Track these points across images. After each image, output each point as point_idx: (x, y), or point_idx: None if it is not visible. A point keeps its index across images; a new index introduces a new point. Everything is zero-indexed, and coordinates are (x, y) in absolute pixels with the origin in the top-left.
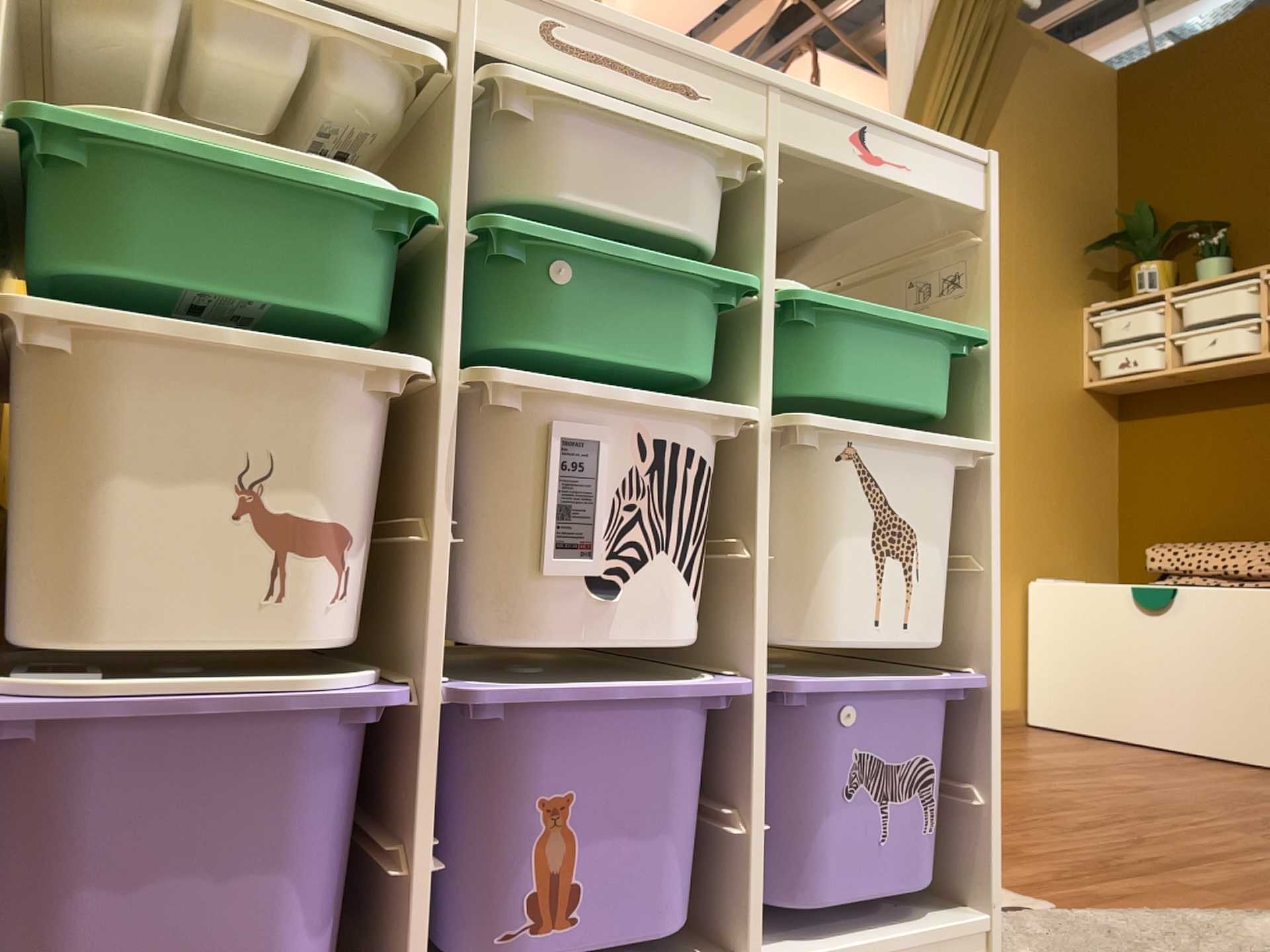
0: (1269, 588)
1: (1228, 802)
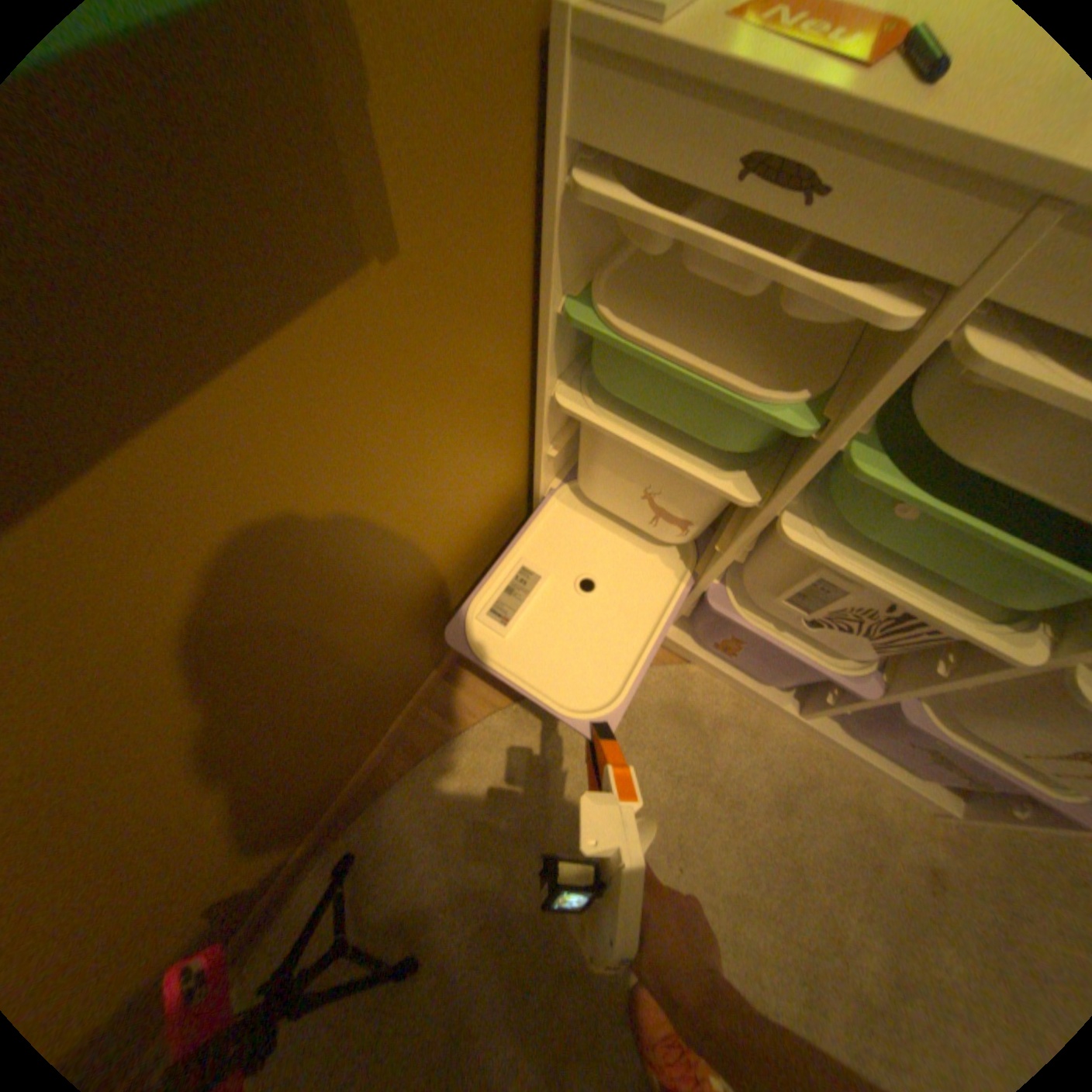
0: None
1: None
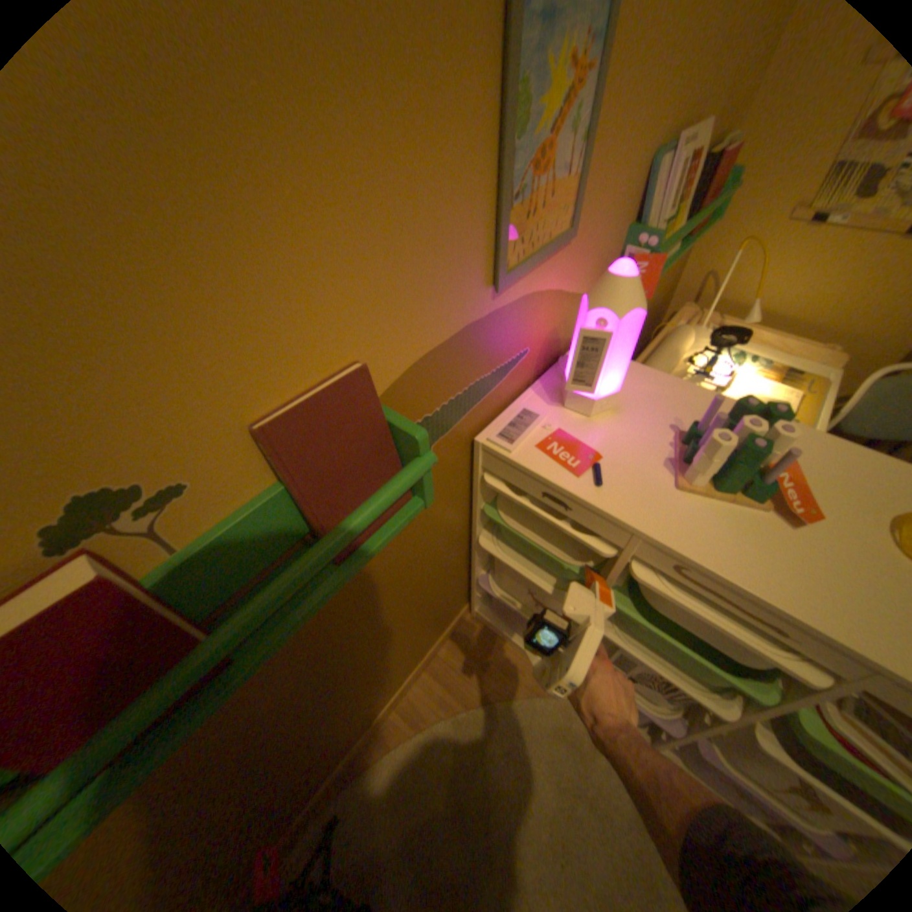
0: None
1: None
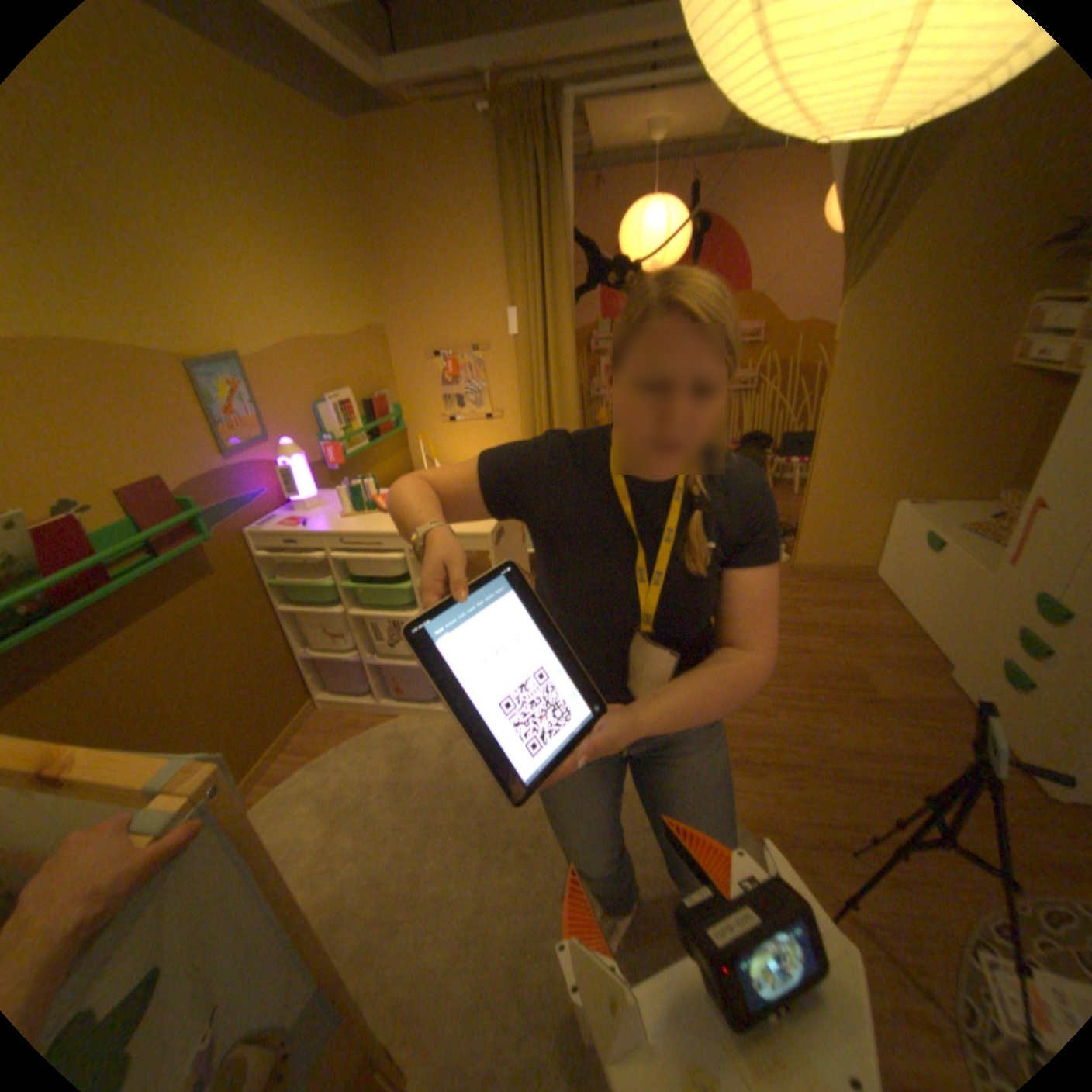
0: (992, 572)
1: (822, 682)
